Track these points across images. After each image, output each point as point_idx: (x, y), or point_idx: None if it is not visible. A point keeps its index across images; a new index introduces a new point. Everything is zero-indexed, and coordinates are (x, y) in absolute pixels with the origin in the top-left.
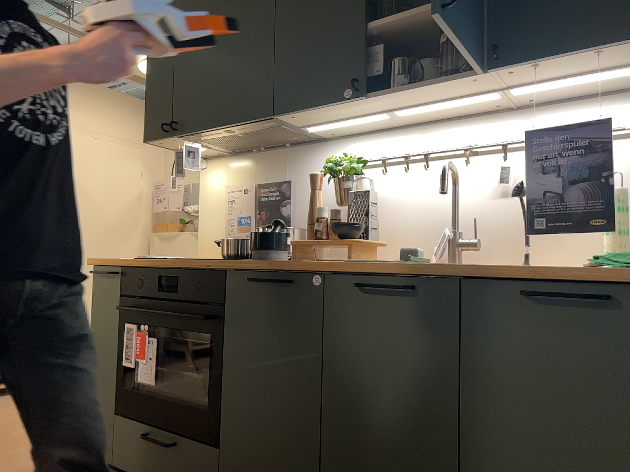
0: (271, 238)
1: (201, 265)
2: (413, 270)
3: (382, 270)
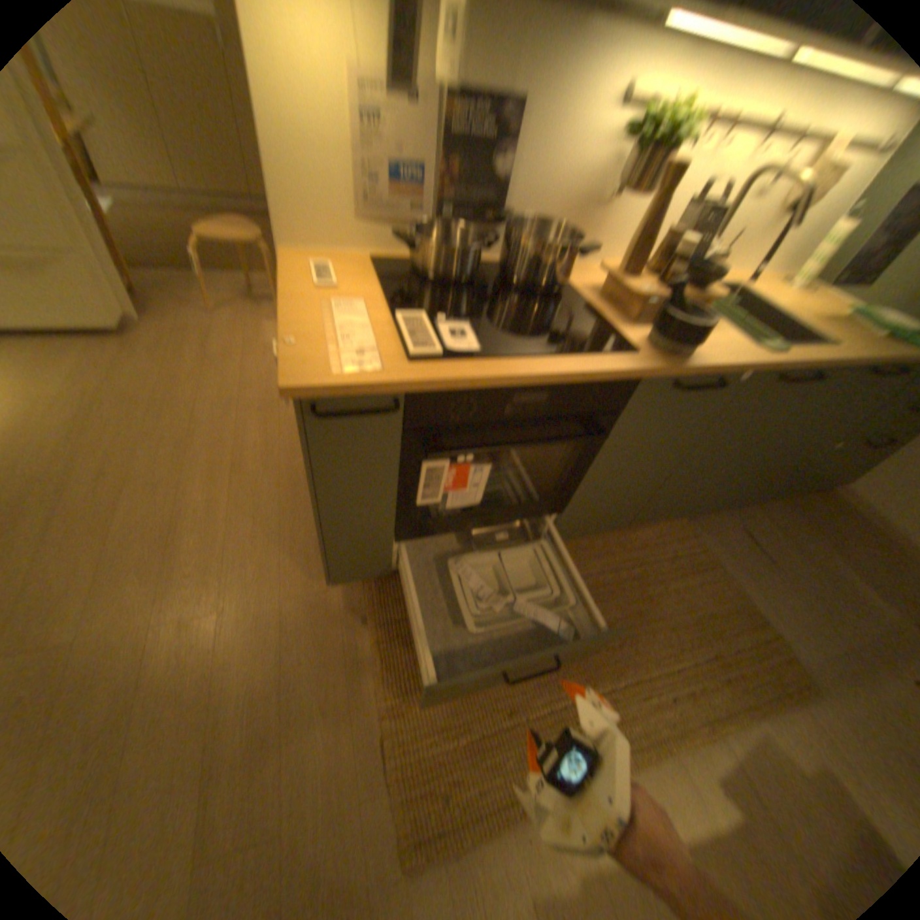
0: (707, 325)
1: (598, 370)
2: (832, 363)
3: (804, 360)
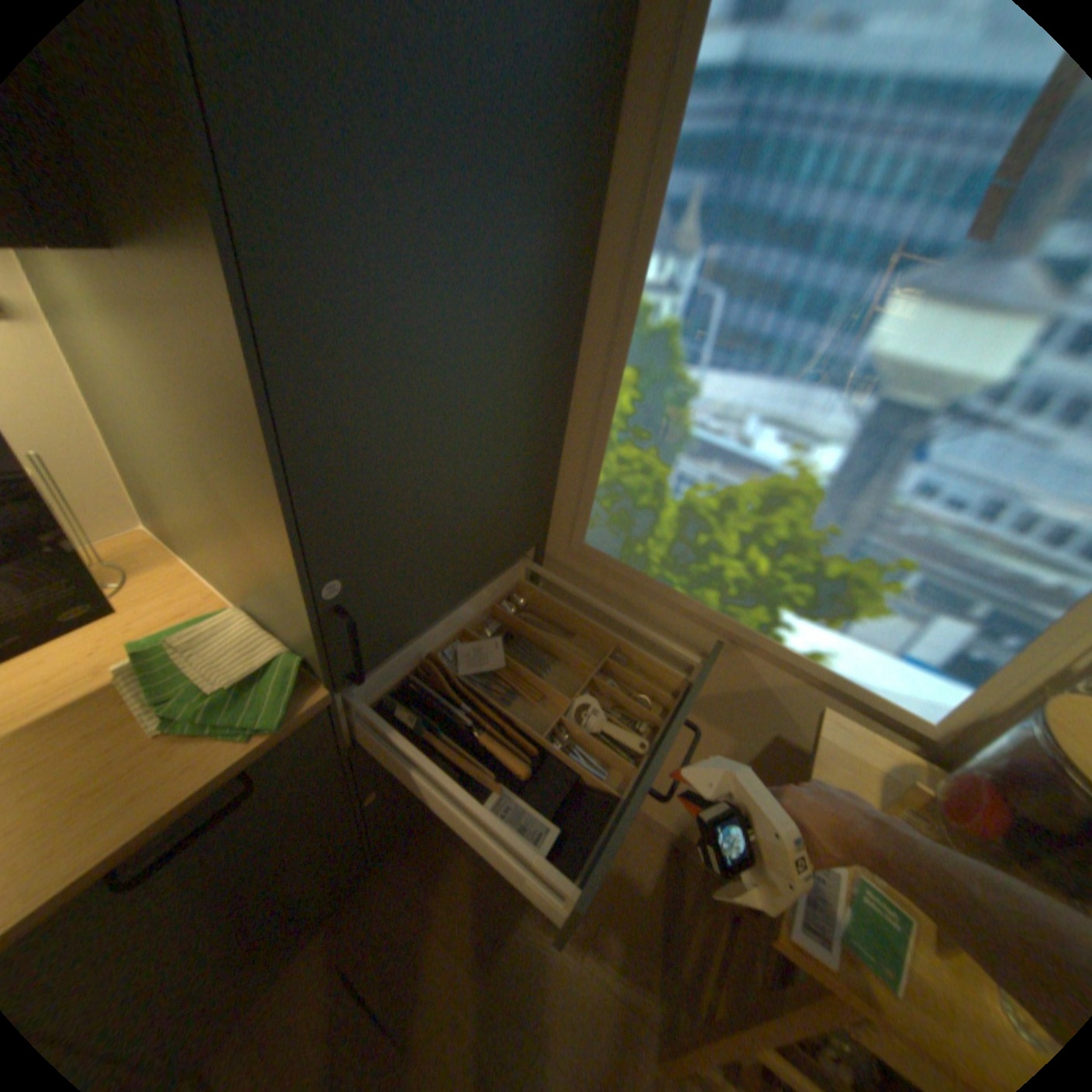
0: None
1: None
2: None
3: None
